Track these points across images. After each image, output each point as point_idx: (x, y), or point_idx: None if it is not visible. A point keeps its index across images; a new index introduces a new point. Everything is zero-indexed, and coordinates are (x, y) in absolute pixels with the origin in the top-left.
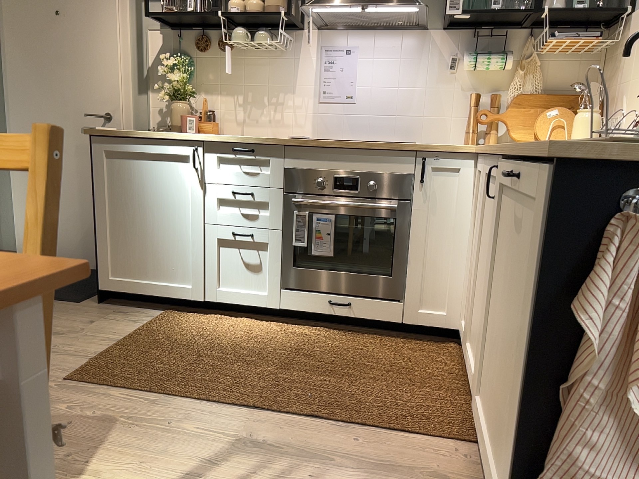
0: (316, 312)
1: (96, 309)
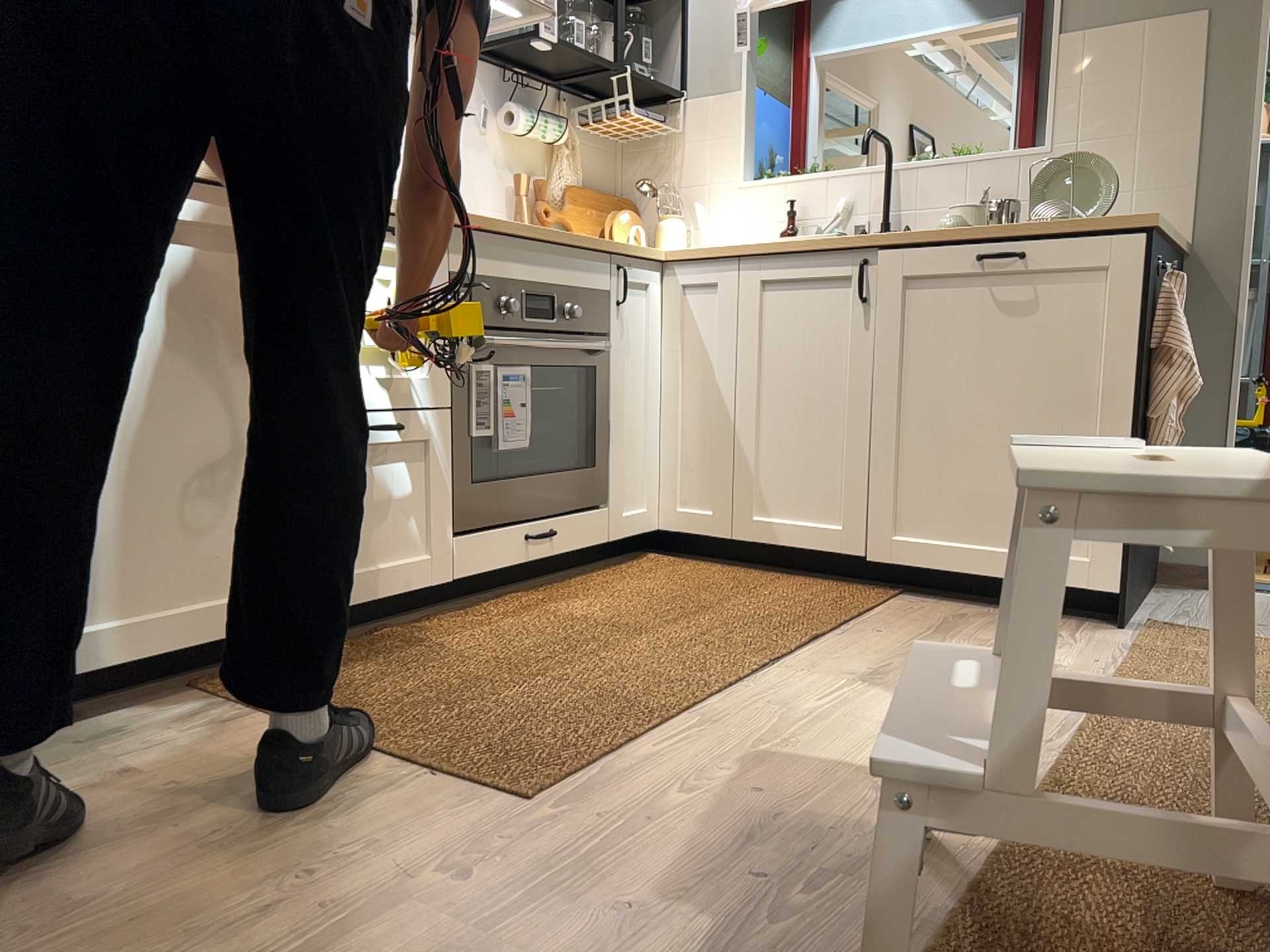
0: (508, 561)
1: None
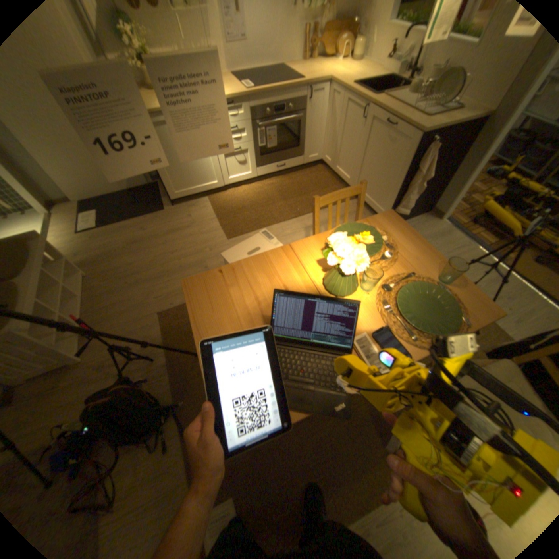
0: (272, 171)
1: (177, 208)
